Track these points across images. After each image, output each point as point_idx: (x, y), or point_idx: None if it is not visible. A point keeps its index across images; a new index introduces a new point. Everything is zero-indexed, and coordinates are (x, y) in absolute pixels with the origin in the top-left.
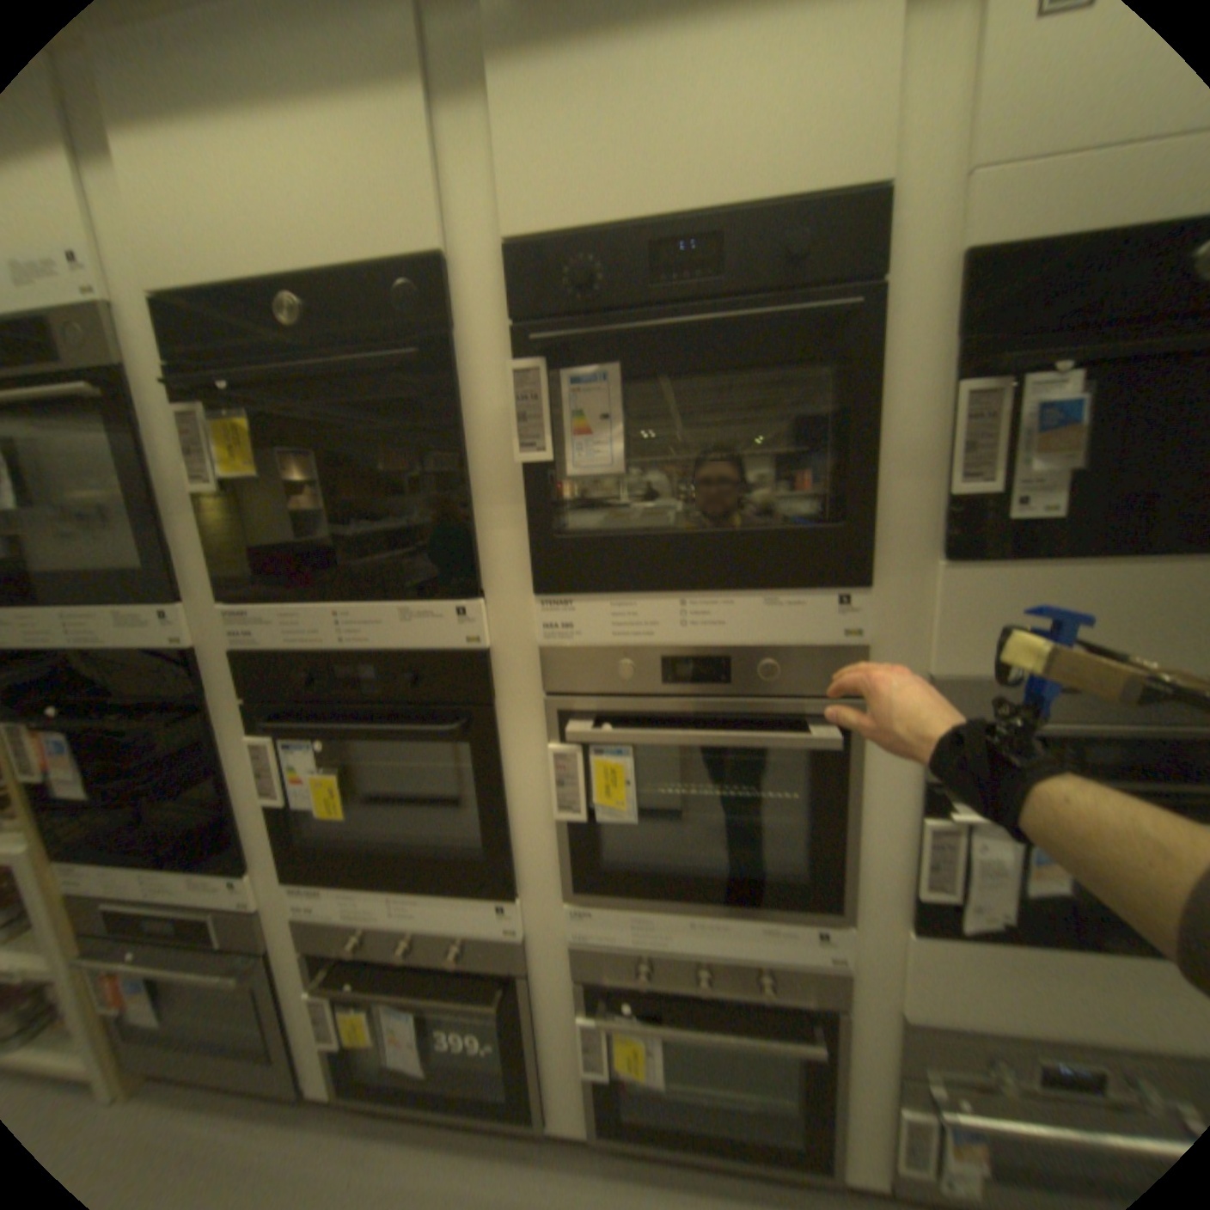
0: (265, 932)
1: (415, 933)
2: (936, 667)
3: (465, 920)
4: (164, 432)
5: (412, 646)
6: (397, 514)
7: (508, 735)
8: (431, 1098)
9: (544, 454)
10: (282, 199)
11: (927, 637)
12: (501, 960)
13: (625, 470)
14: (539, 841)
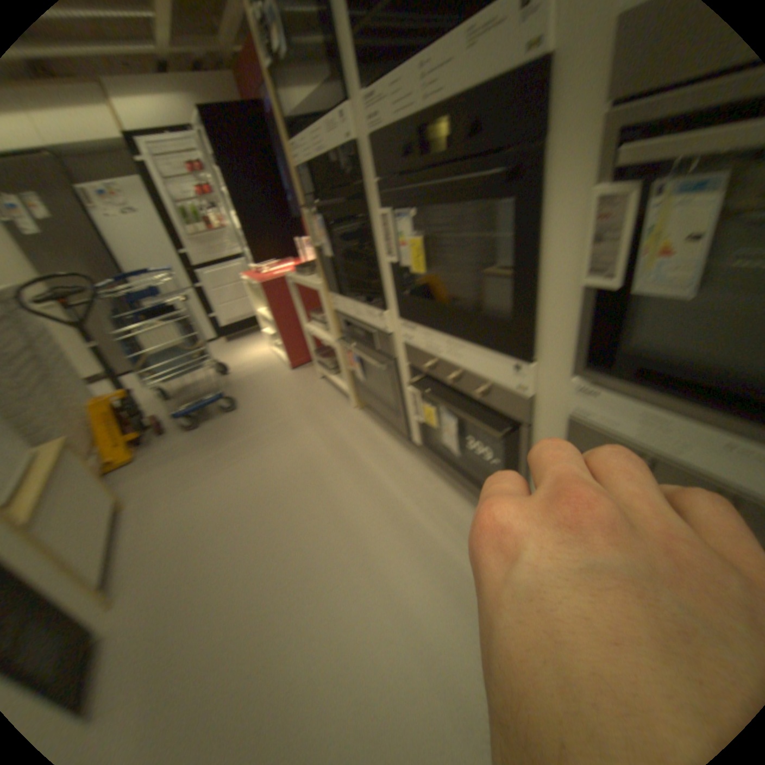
0: (393, 345)
1: (460, 366)
2: None
3: (490, 365)
4: None
5: (473, 77)
6: None
7: (553, 180)
8: (462, 470)
9: None
10: None
11: None
12: (512, 403)
13: None
14: (562, 309)
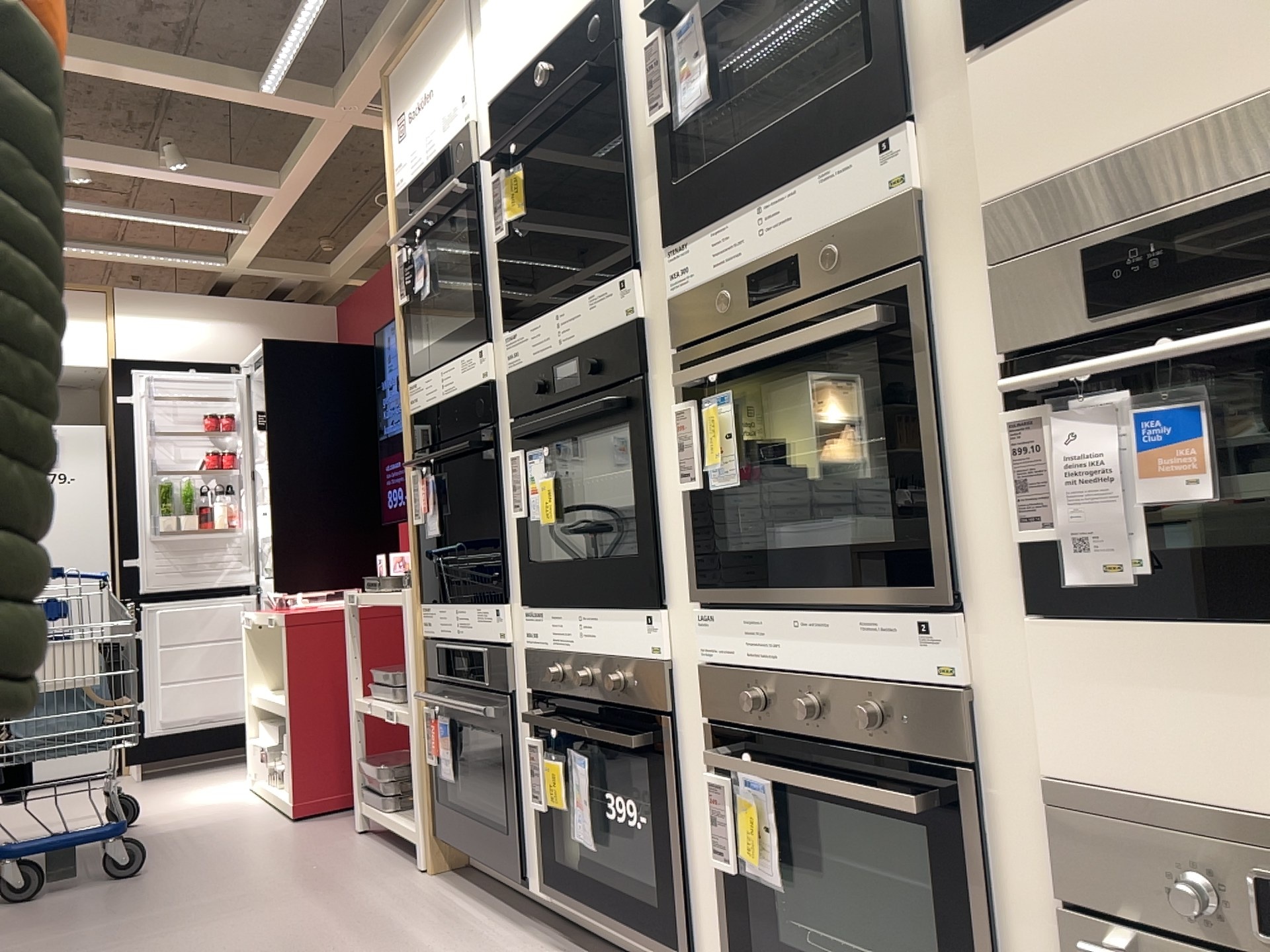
0: (514, 663)
1: (595, 652)
2: (978, 190)
3: (626, 631)
4: (491, 203)
5: (594, 327)
6: (603, 219)
7: (656, 405)
8: (607, 890)
9: (660, 110)
10: (541, 1)
11: (973, 159)
12: (651, 682)
13: (706, 96)
14: (679, 528)
